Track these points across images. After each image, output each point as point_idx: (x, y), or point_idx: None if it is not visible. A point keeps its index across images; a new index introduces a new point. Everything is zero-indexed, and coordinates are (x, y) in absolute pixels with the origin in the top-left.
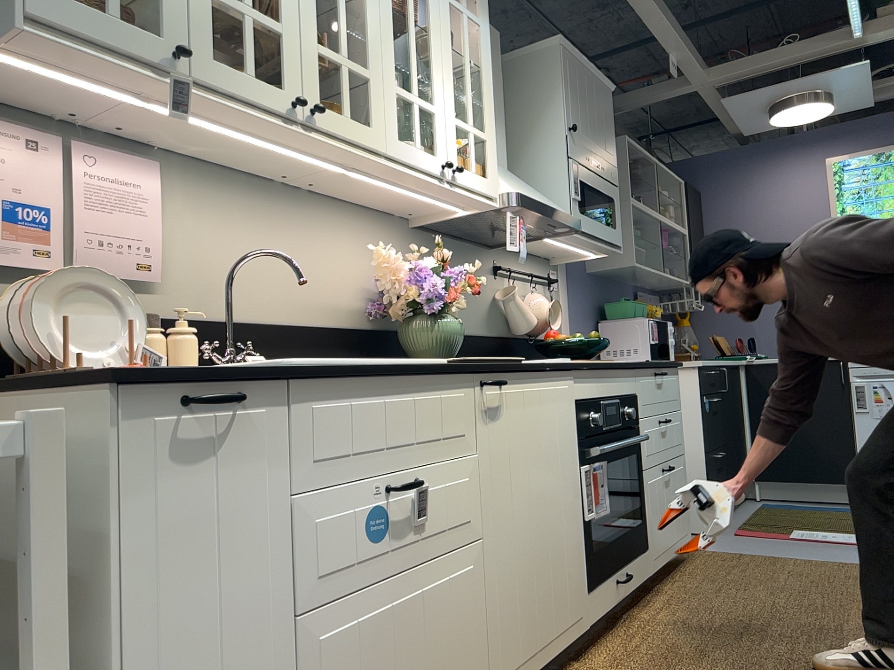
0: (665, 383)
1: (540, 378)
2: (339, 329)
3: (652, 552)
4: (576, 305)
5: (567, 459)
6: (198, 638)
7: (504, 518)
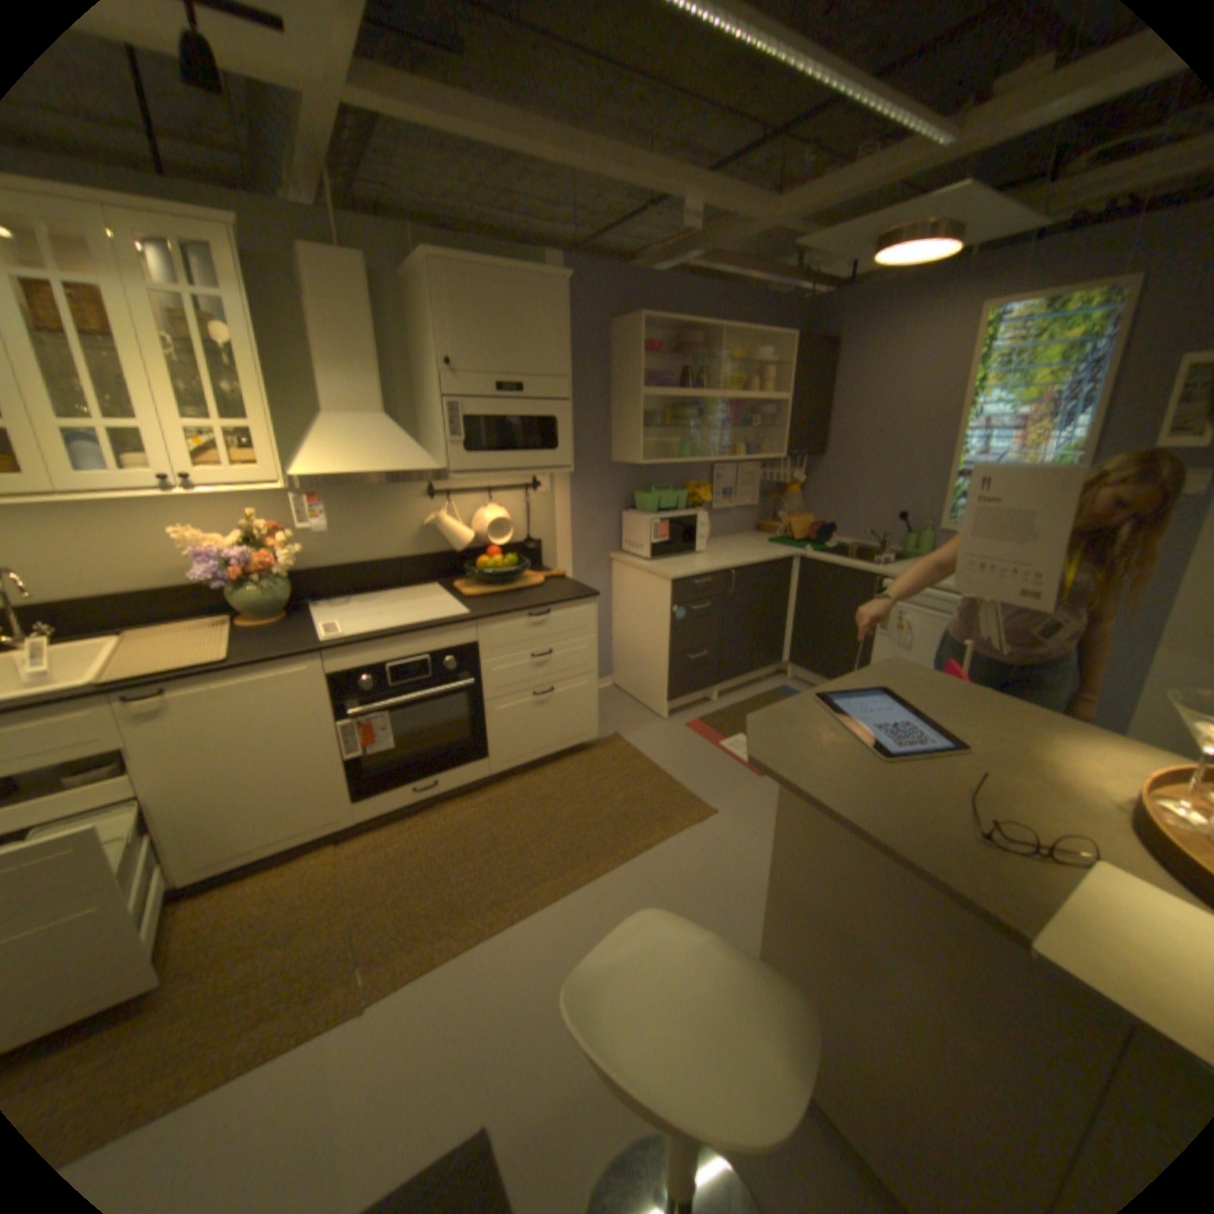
0: (551, 619)
1: (243, 673)
2: (184, 586)
3: (497, 759)
4: (581, 500)
5: (303, 723)
6: None
7: (181, 781)
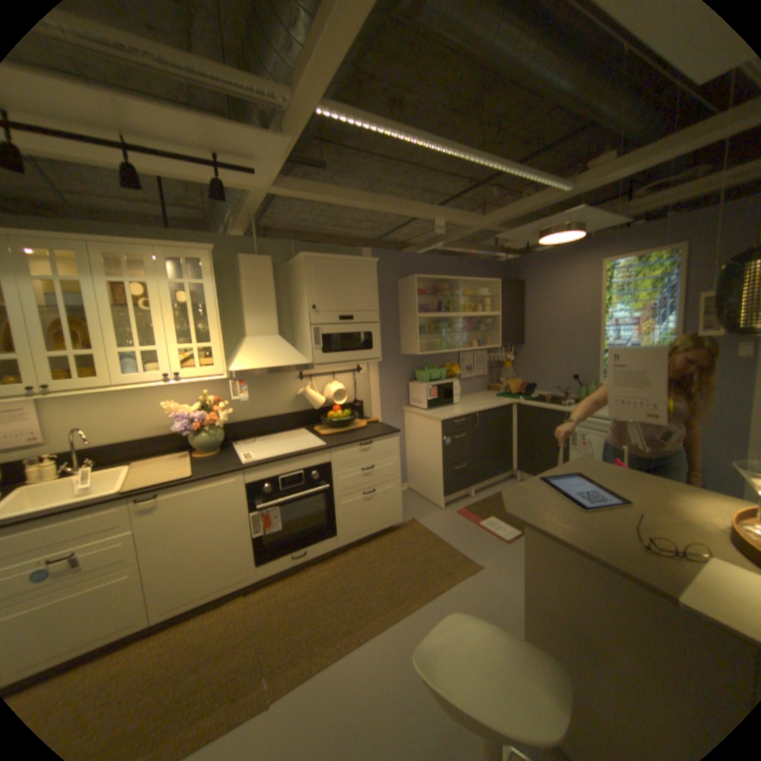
0: (372, 447)
1: (200, 484)
2: (165, 435)
3: (341, 537)
4: (384, 377)
5: (230, 515)
6: None
7: (160, 553)
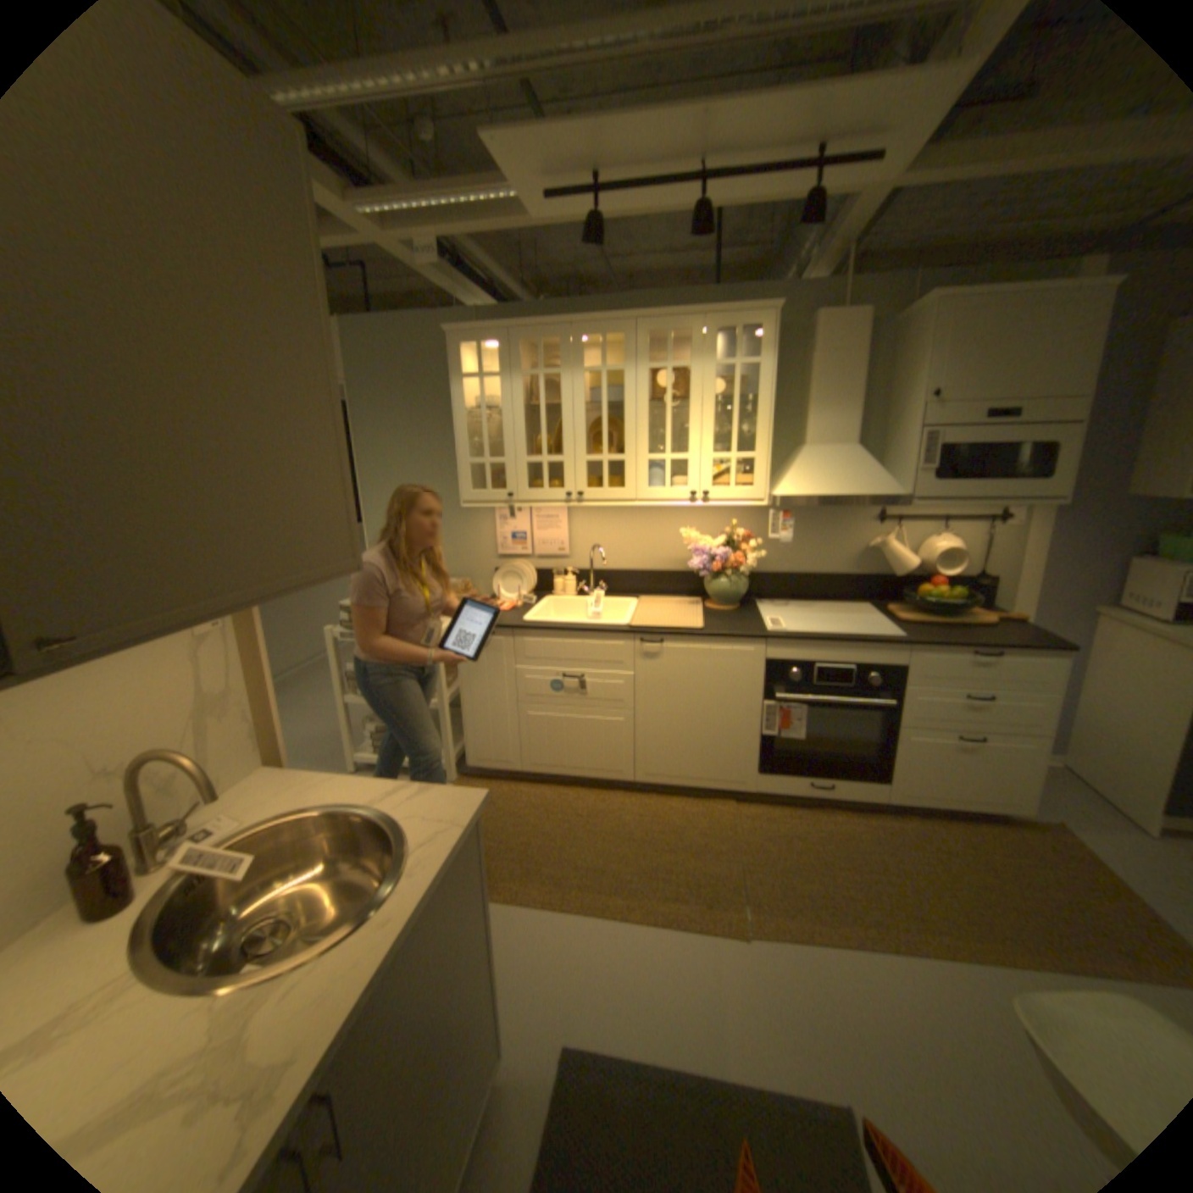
0: (1002, 664)
1: (711, 642)
2: (677, 572)
3: (900, 791)
4: (1068, 537)
5: (740, 693)
6: (484, 696)
7: (656, 708)
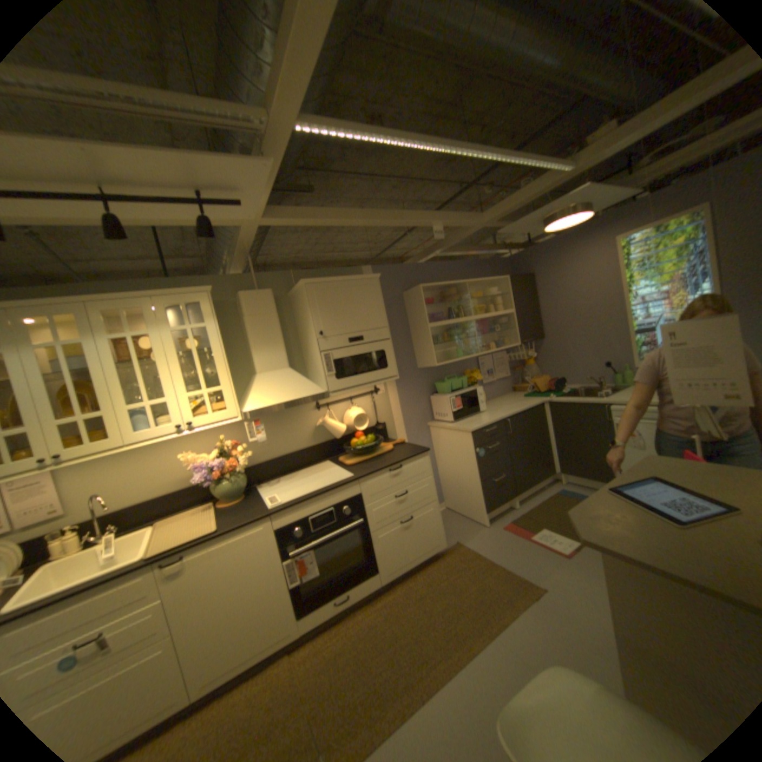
0: (403, 471)
1: (226, 538)
2: (185, 489)
3: (384, 574)
4: (404, 394)
5: (262, 567)
6: None
7: (192, 620)
